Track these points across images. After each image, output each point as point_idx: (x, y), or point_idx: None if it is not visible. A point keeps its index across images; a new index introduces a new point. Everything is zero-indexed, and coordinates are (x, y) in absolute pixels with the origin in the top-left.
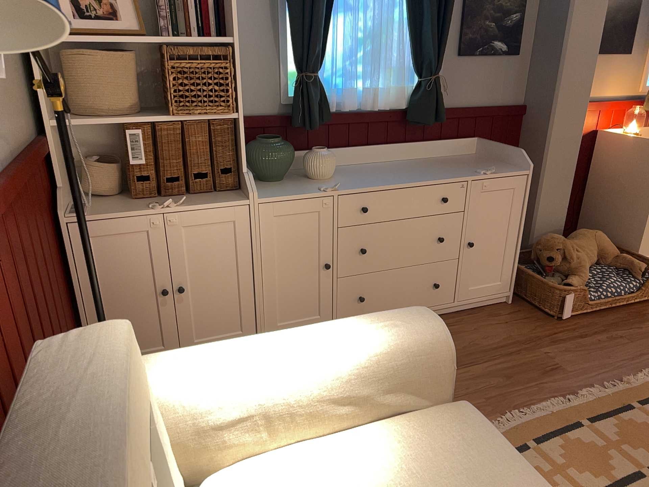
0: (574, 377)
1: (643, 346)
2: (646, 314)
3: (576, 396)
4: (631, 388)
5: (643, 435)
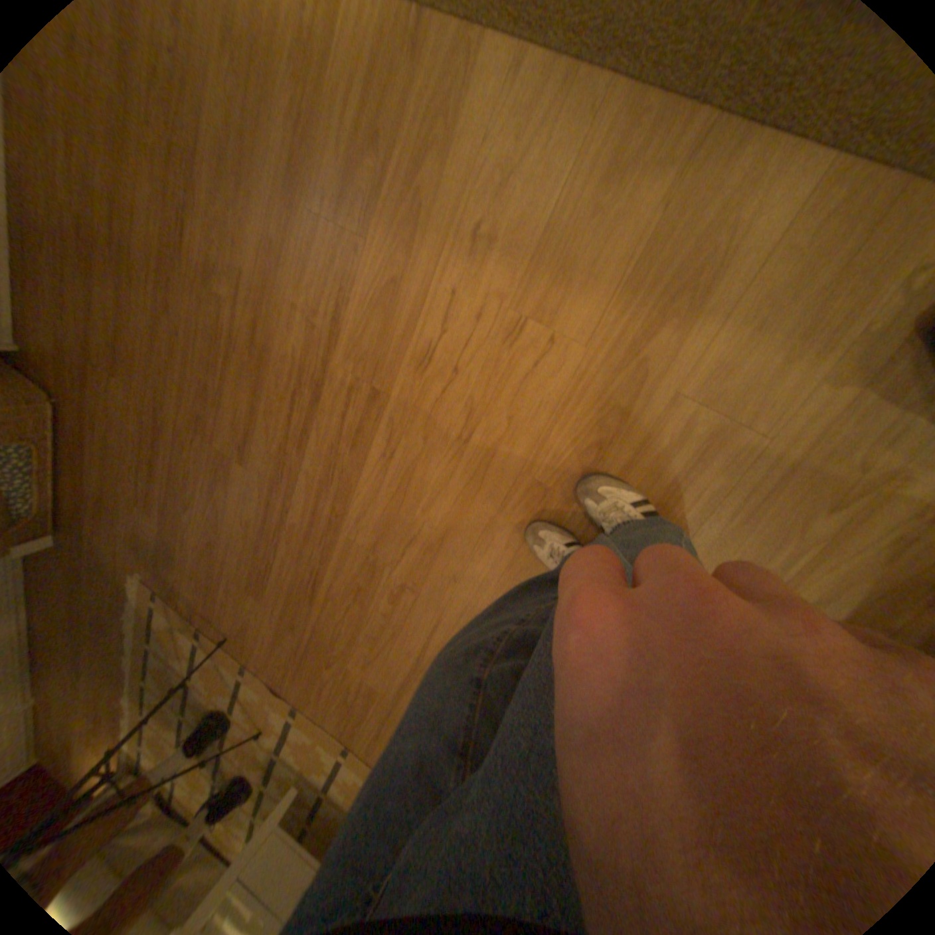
0: (104, 626)
1: (97, 535)
2: (64, 450)
3: (117, 654)
4: (125, 623)
5: (155, 678)
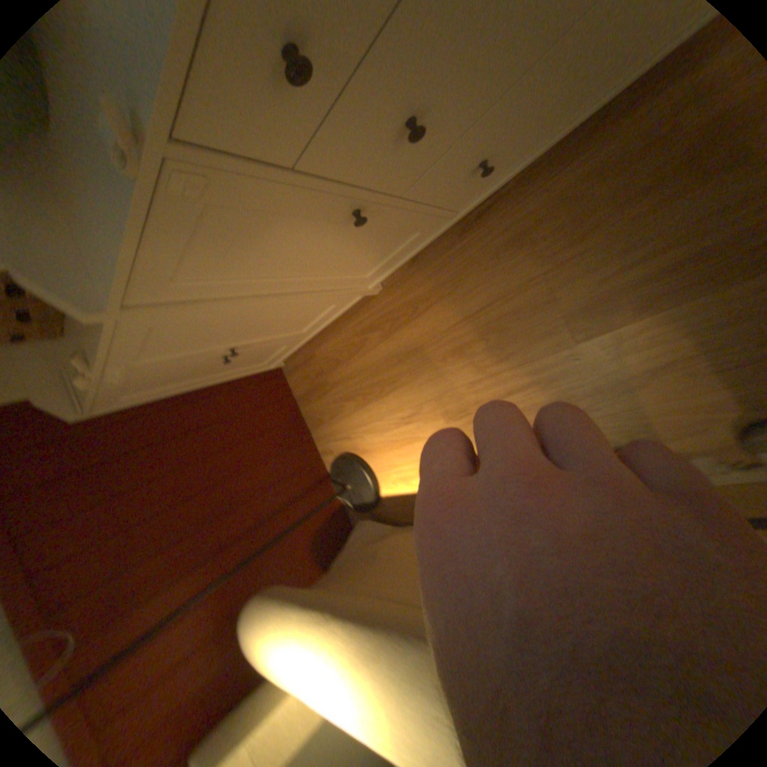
0: None
1: None
2: None
3: None
4: None
5: None
